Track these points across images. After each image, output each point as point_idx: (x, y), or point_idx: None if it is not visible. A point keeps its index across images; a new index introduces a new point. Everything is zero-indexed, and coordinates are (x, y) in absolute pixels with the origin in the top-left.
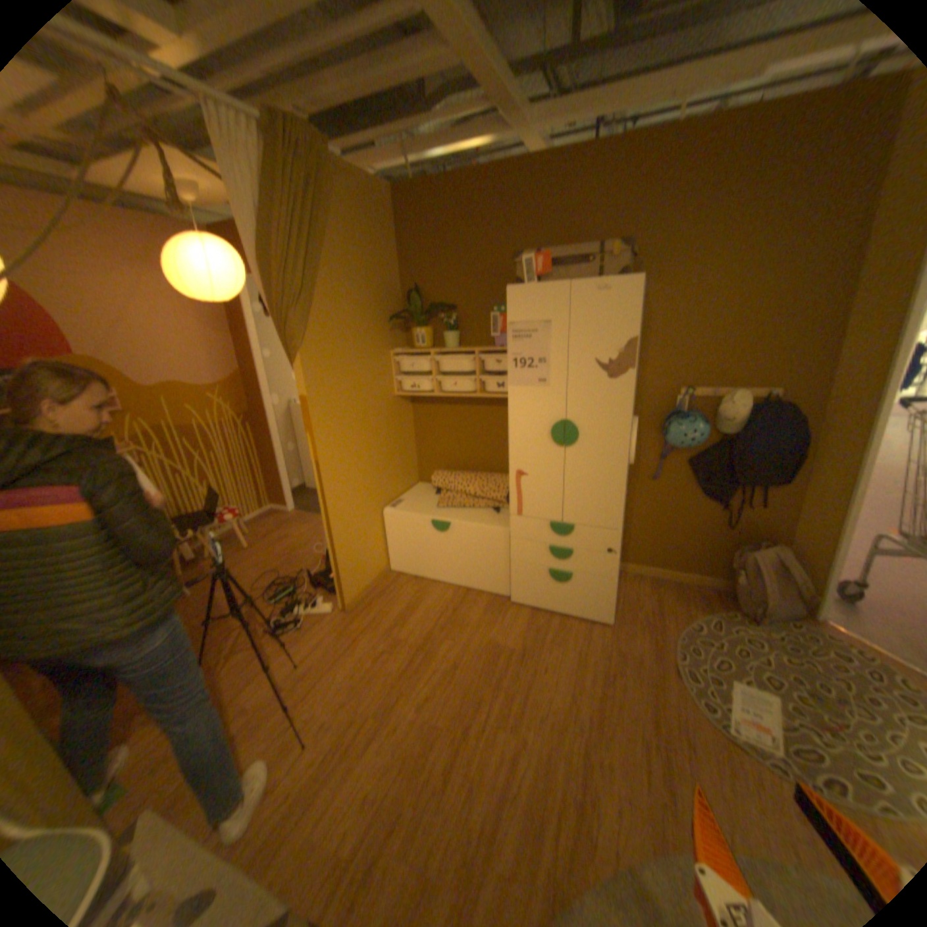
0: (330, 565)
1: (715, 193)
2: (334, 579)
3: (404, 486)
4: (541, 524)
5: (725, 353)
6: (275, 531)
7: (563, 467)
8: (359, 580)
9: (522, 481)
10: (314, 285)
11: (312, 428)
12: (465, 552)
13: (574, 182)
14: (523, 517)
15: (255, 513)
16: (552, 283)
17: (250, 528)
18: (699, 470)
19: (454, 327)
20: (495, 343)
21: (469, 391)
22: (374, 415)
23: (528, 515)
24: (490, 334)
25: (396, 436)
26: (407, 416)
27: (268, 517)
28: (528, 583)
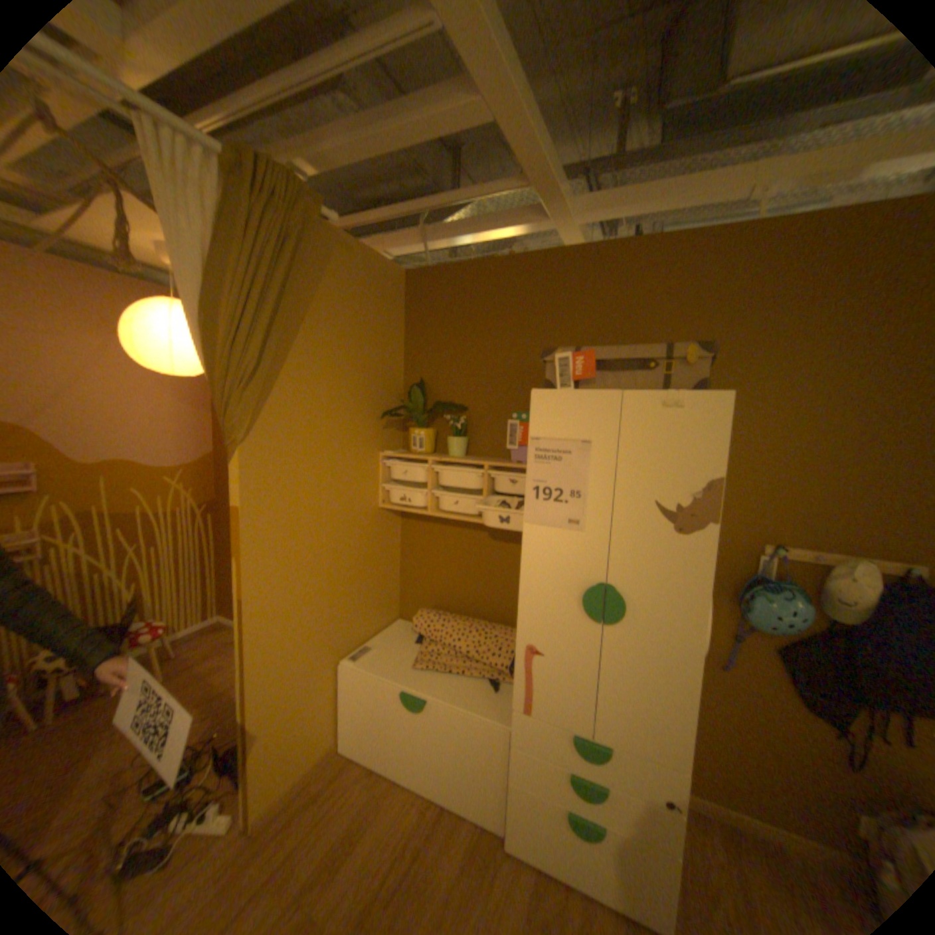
0: (238, 757)
1: (812, 301)
2: (239, 780)
3: (376, 626)
4: (560, 737)
5: (834, 506)
6: (208, 660)
7: (599, 655)
8: (281, 779)
9: (536, 664)
10: (282, 366)
11: (241, 553)
12: (444, 751)
13: (622, 279)
14: (533, 719)
15: (195, 628)
16: (597, 391)
17: (180, 650)
18: (799, 669)
19: (463, 432)
20: (512, 458)
21: (473, 514)
22: (345, 532)
23: (541, 718)
24: (506, 445)
25: (373, 559)
26: (393, 533)
27: (208, 636)
28: (535, 828)
